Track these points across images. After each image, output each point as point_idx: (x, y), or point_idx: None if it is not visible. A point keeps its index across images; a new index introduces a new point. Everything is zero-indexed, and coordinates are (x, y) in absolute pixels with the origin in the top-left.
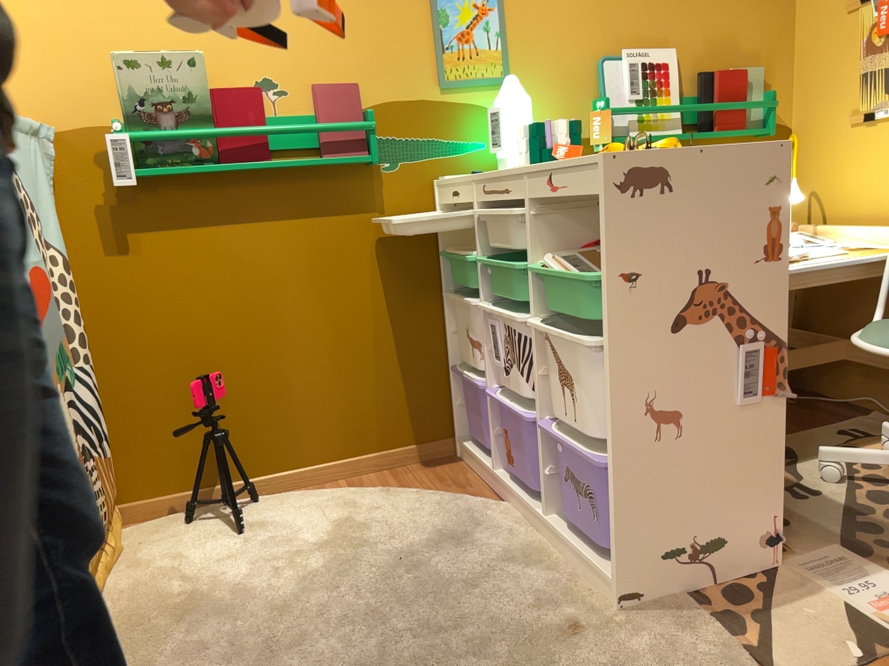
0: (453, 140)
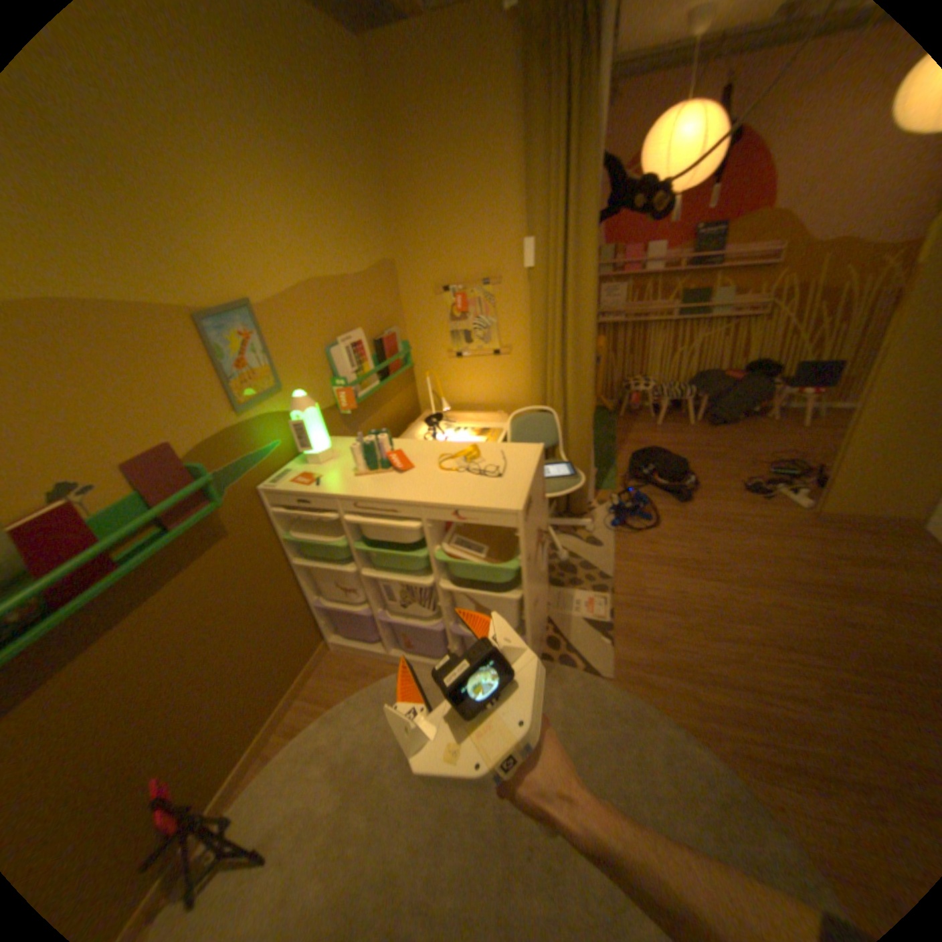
0: (259, 449)
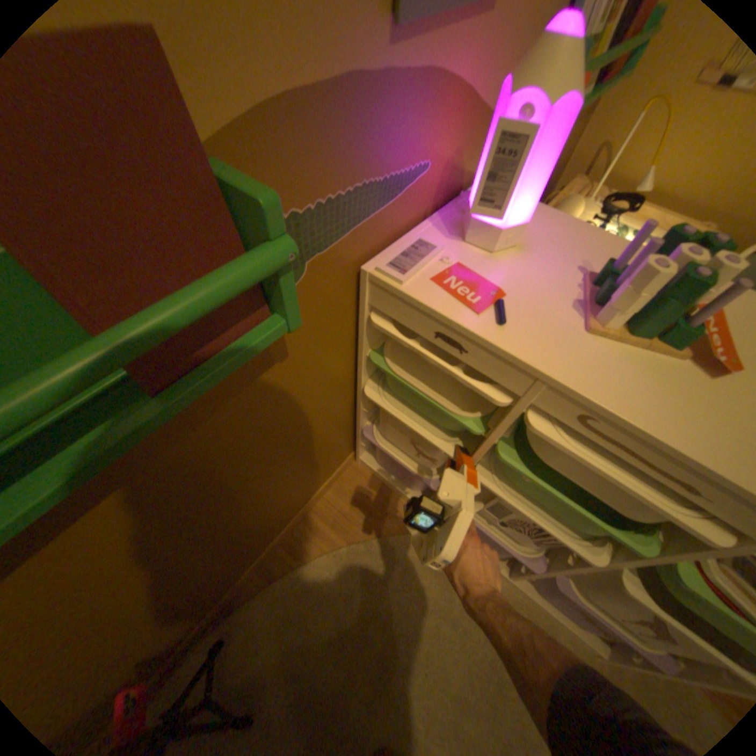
0: (394, 170)
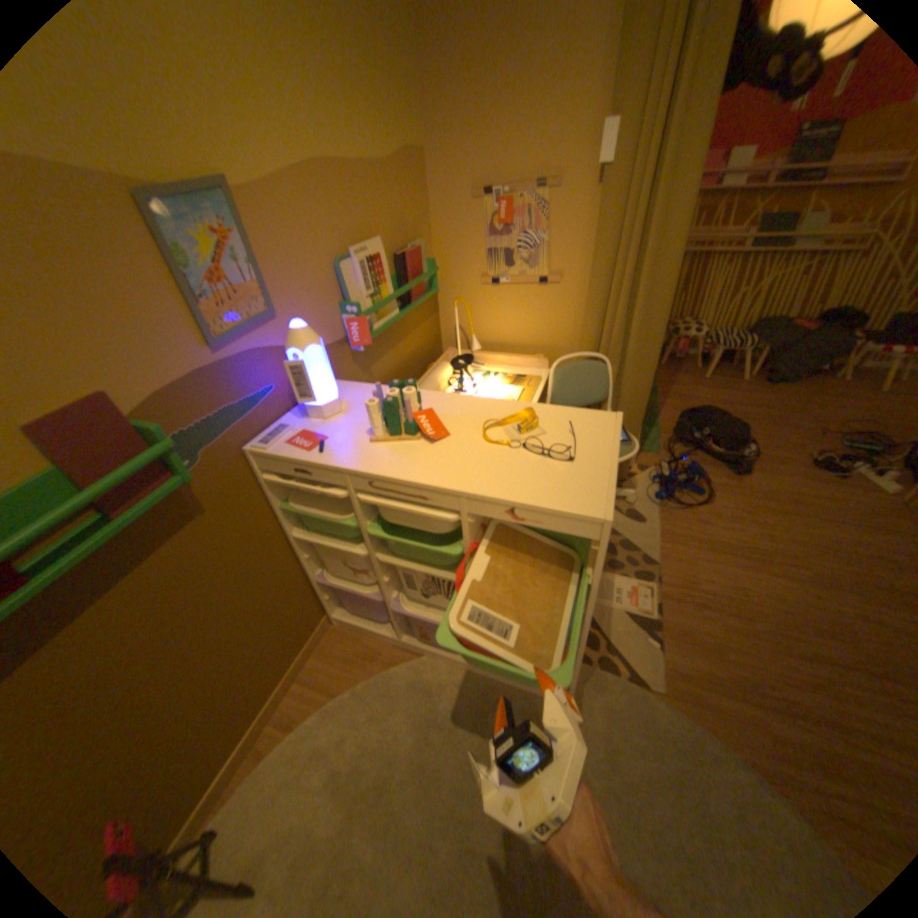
0: (244, 397)
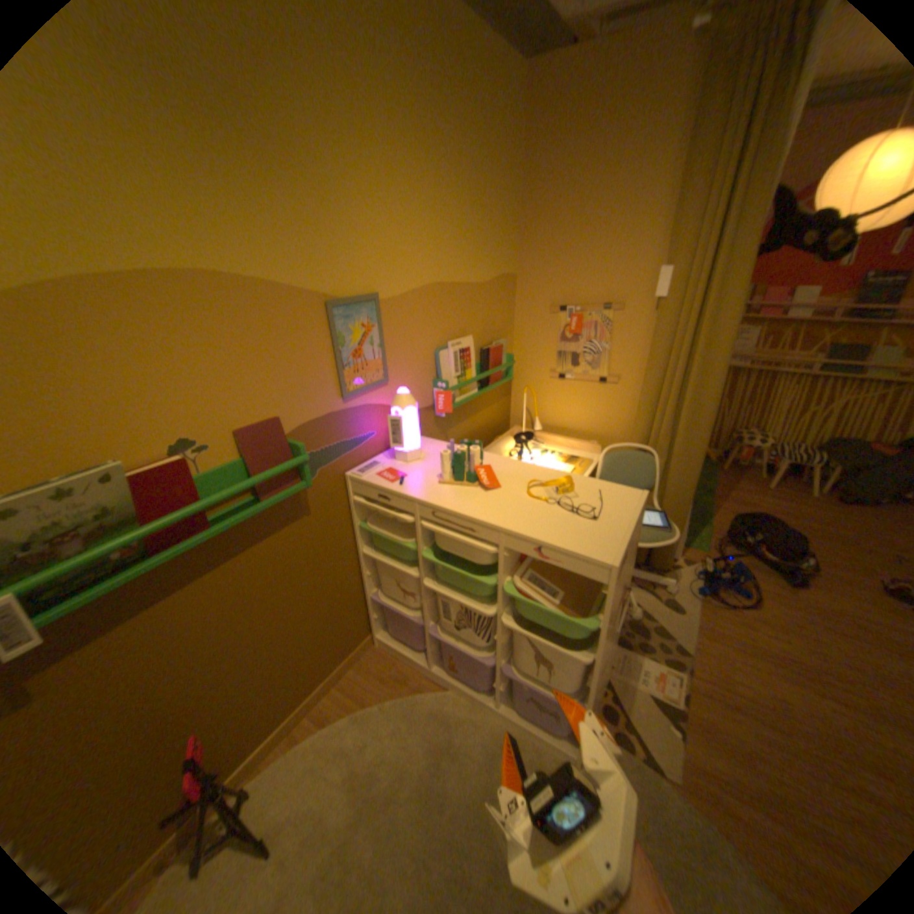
0: (354, 437)
